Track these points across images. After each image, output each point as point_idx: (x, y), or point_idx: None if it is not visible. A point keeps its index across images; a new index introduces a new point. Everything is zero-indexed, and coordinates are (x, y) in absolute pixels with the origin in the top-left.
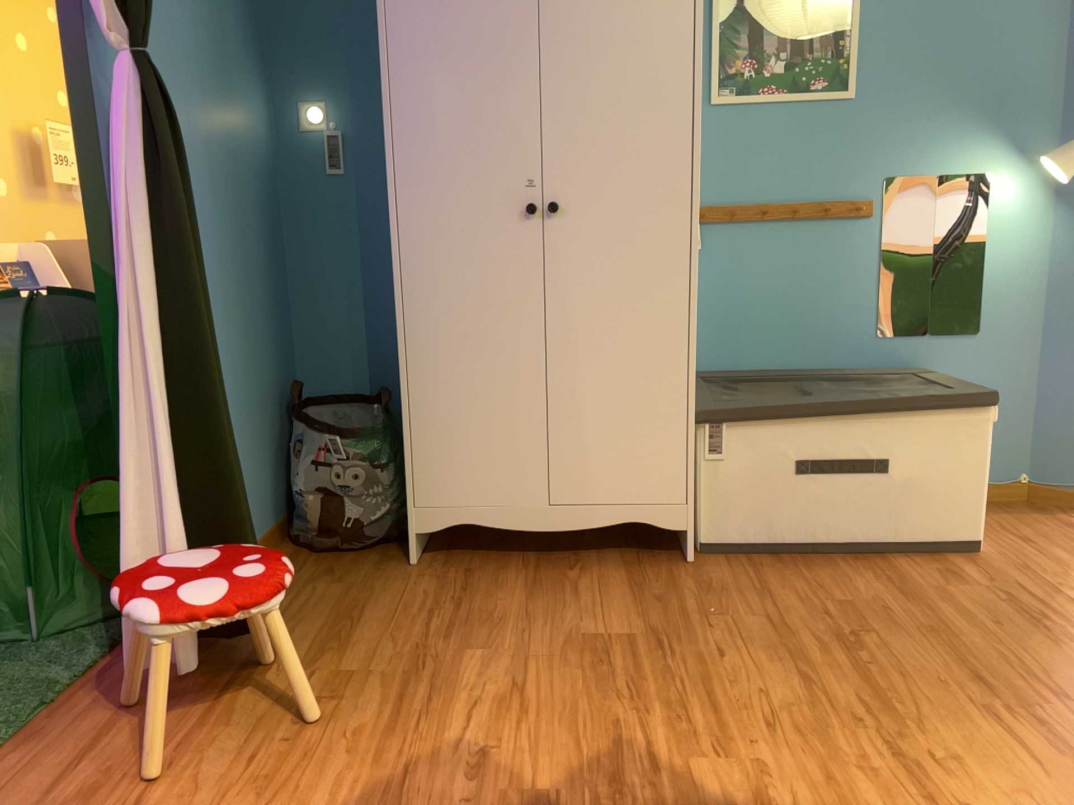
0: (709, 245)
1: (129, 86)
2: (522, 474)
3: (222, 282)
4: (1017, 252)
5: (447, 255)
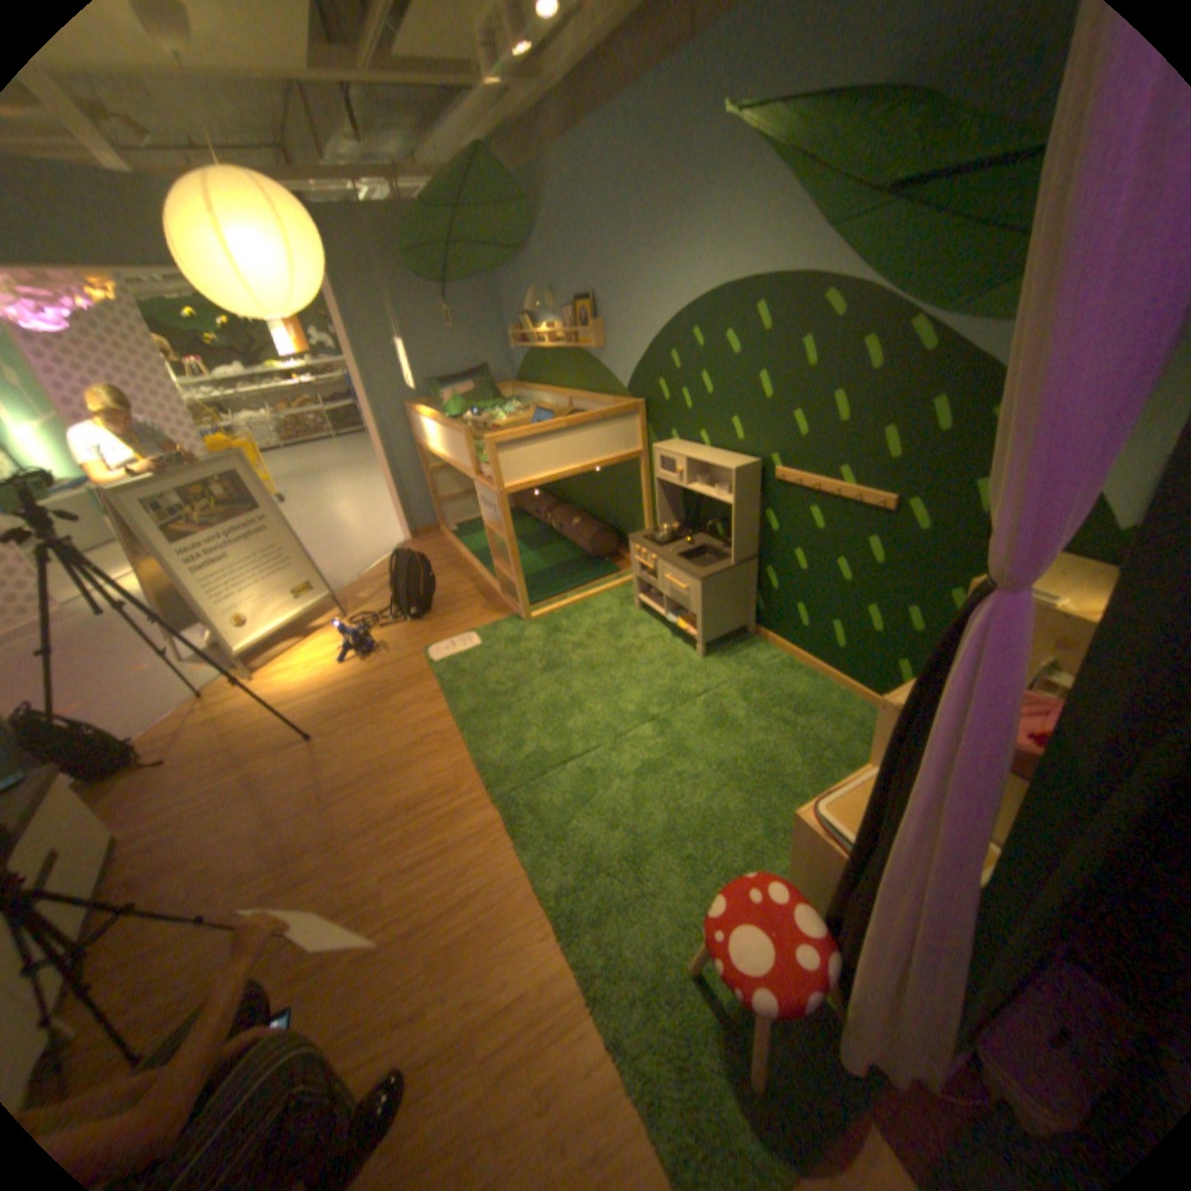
0: None
1: None
2: None
3: None
4: None
5: None
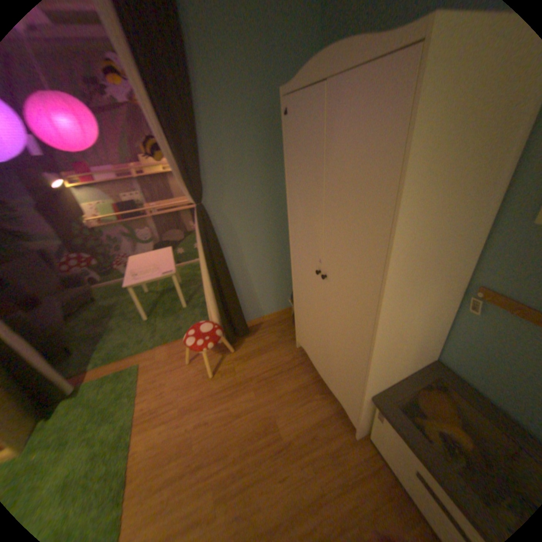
0: (490, 316)
1: (196, 215)
2: (316, 354)
3: (268, 245)
4: None
5: (302, 271)
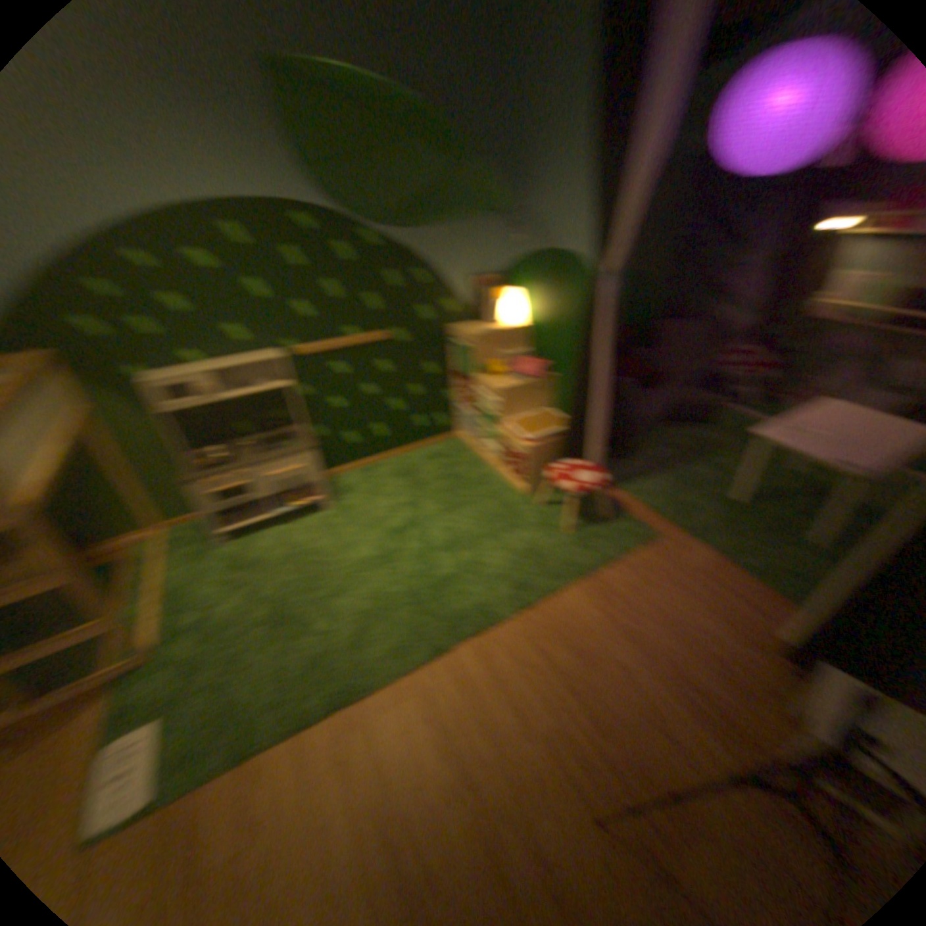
0: None
1: None
2: None
3: None
4: None
5: None
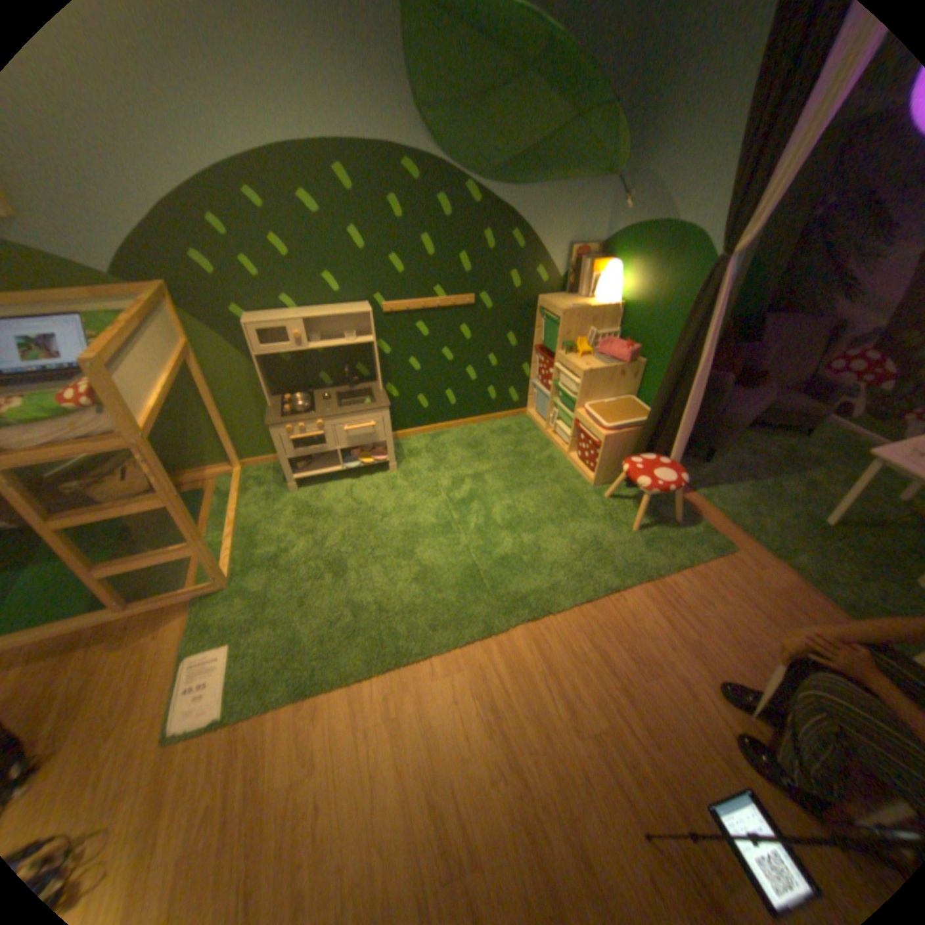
0: None
1: None
2: None
3: None
4: None
5: None
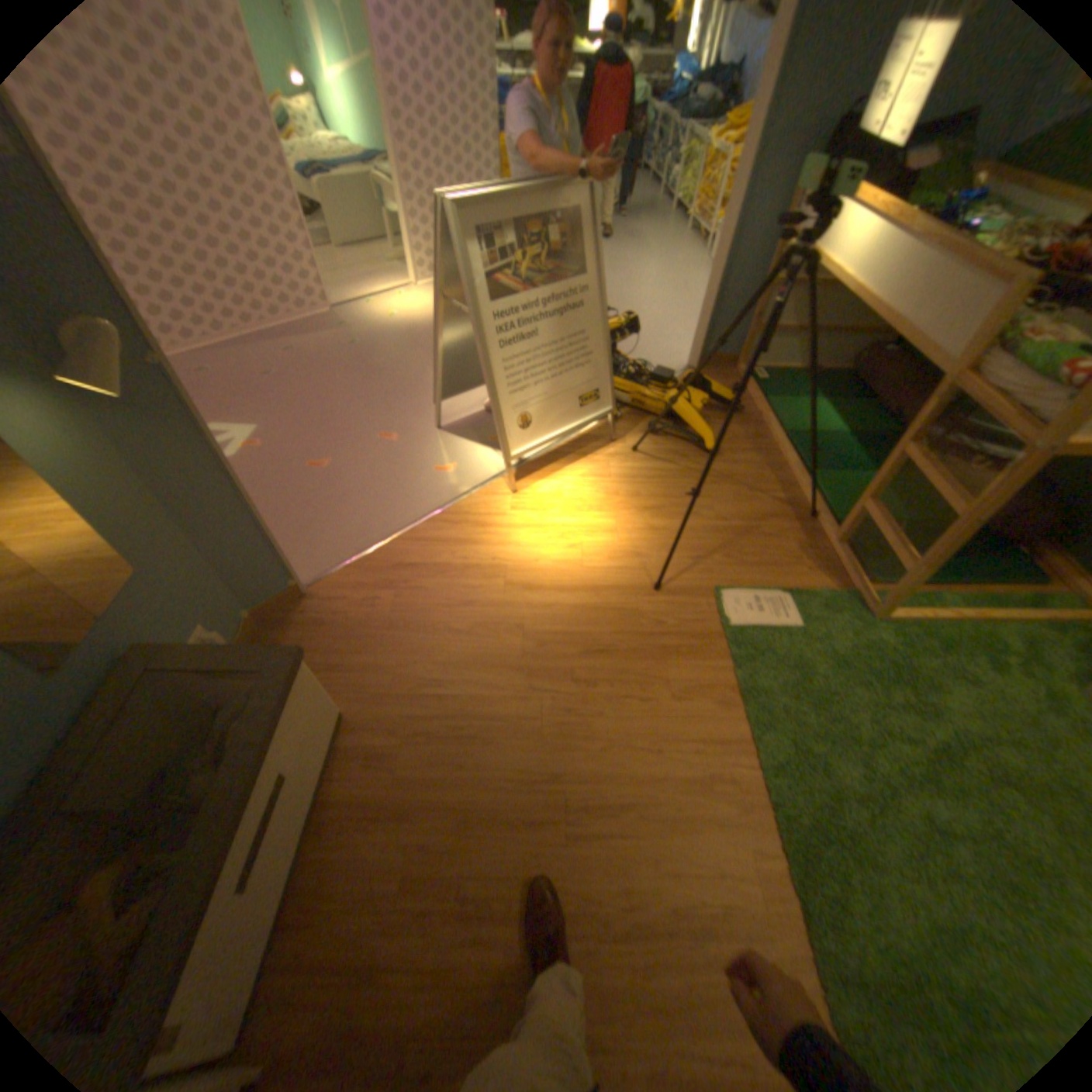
0: None
1: None
2: None
3: None
4: (85, 473)
5: None
